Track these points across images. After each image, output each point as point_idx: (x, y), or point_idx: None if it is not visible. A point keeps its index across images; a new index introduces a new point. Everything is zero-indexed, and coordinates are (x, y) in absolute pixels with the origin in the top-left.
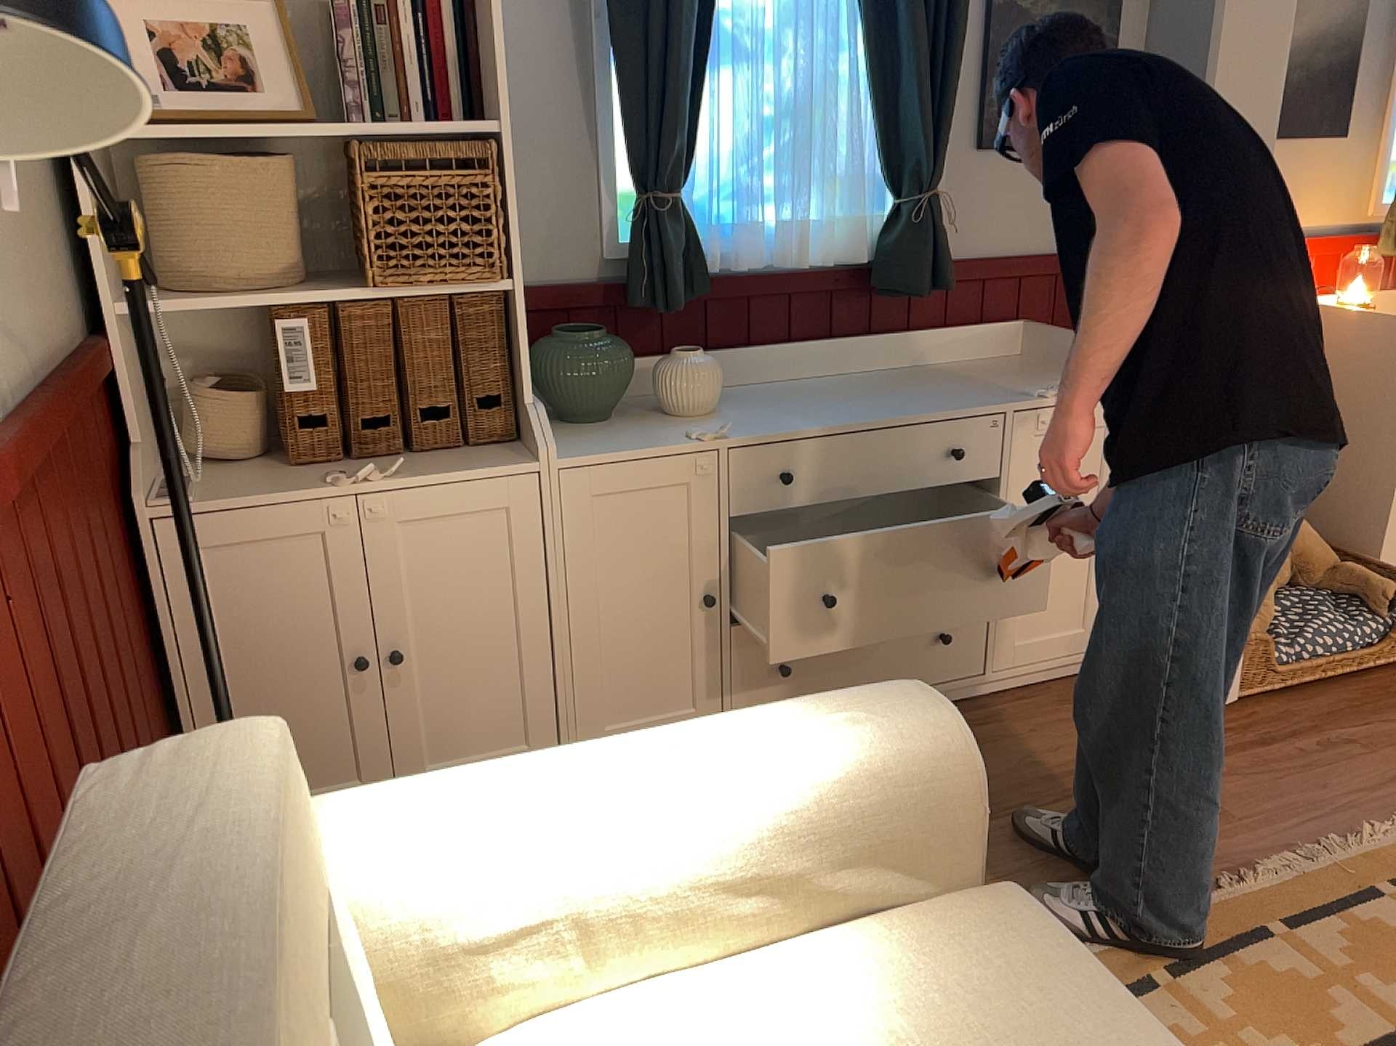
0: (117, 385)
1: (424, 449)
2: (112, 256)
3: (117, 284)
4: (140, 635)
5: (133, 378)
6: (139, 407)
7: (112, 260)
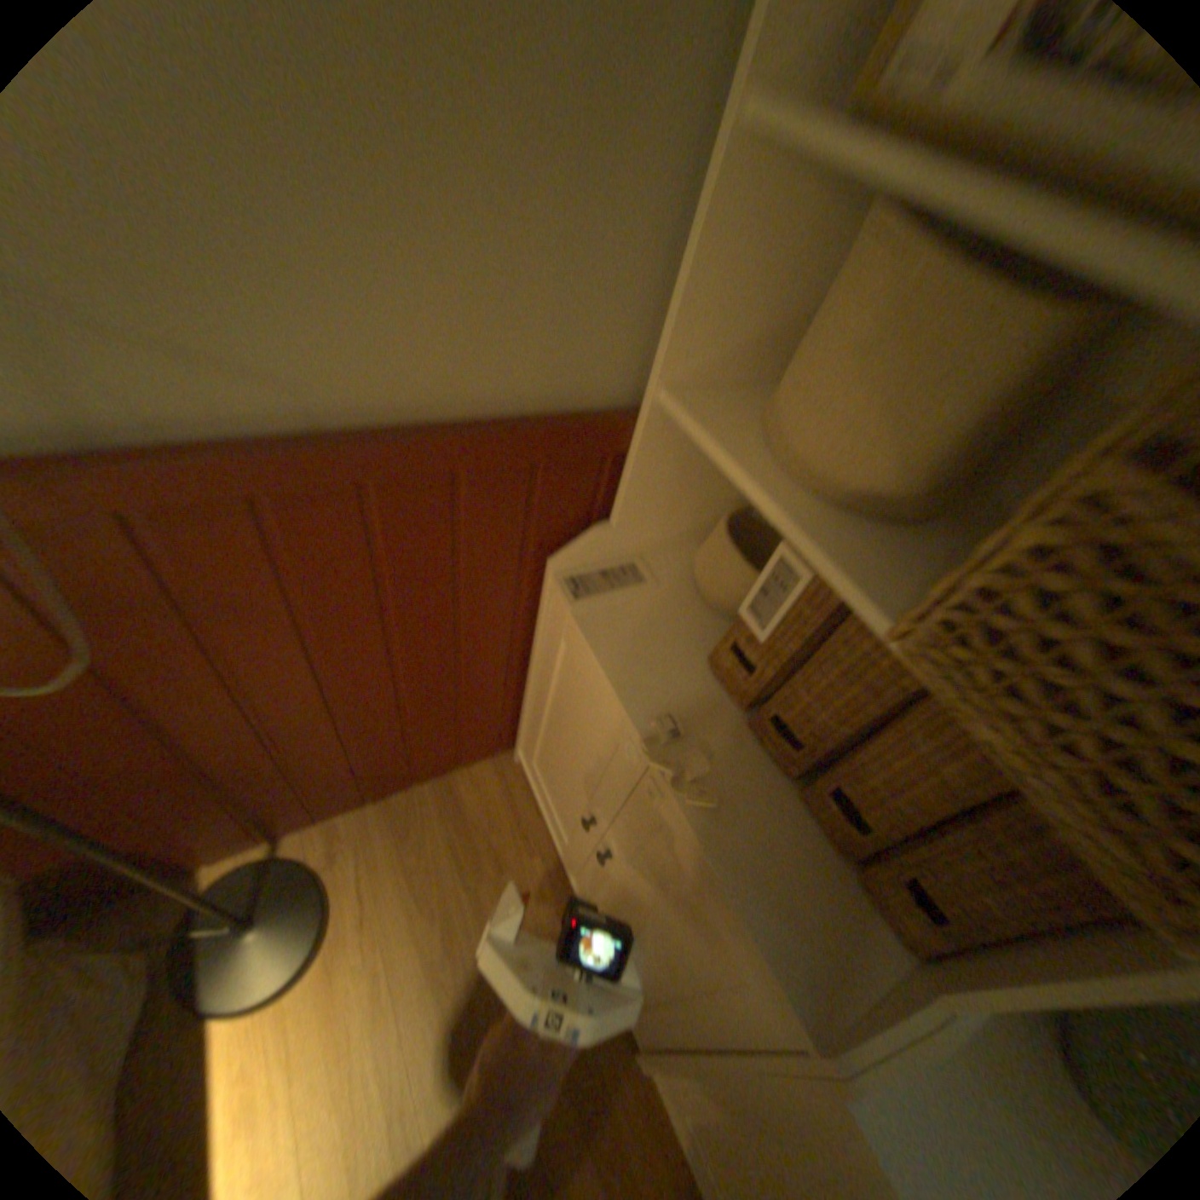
0: (637, 462)
1: (825, 813)
2: (744, 321)
3: (728, 360)
4: (510, 640)
5: (666, 466)
6: (655, 493)
7: (738, 327)
